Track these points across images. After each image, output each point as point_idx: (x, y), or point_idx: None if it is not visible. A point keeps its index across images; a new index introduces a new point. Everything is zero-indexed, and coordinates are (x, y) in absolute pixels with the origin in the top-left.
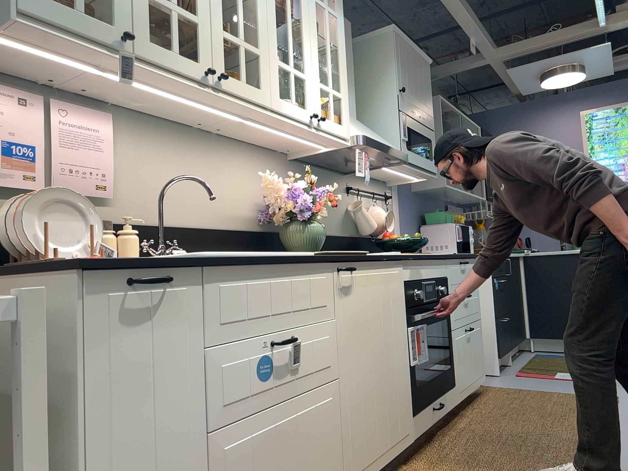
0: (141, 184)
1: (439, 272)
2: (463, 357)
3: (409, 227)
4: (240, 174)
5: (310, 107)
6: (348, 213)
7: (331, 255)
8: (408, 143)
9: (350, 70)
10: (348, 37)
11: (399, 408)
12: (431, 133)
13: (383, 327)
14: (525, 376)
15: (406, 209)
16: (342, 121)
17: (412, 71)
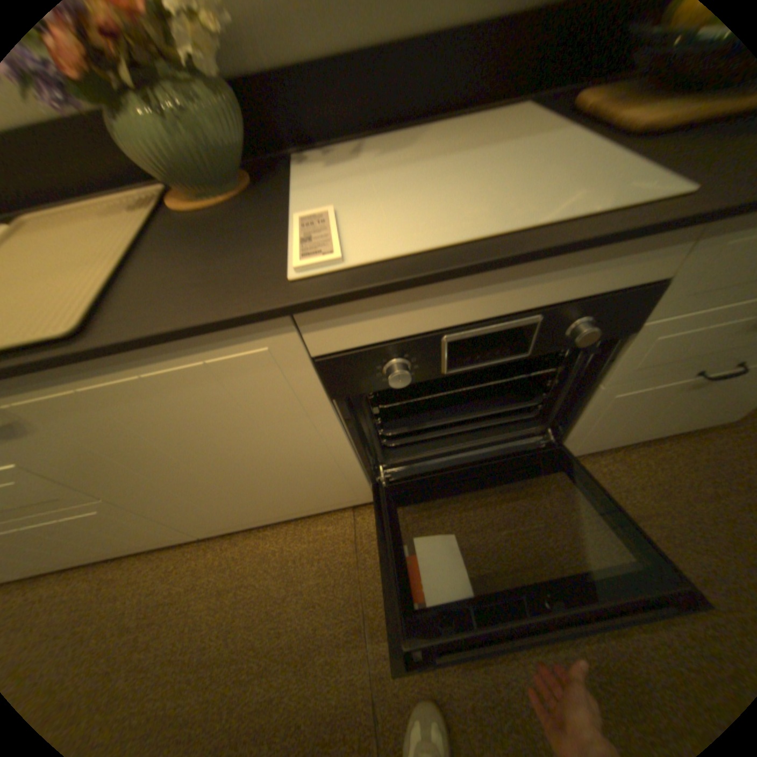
0: None
1: (596, 281)
2: (632, 415)
3: None
4: None
5: None
6: None
7: None
8: None
9: None
10: None
11: (319, 492)
12: None
13: (219, 443)
14: None
15: None
16: None
17: None
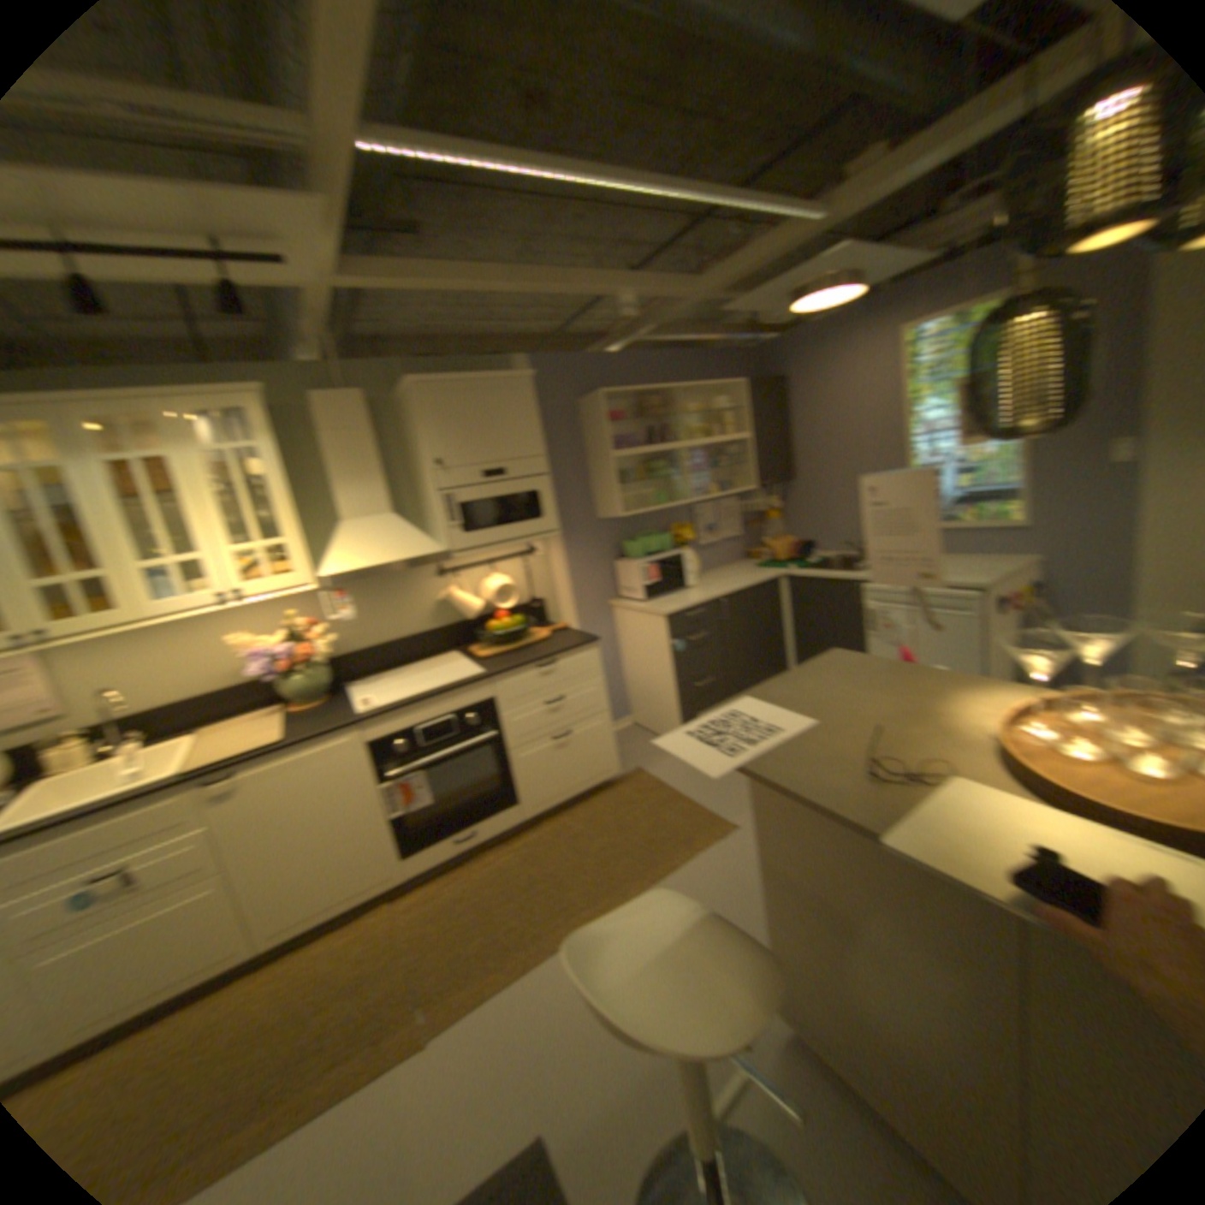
0: (89, 689)
1: (463, 700)
2: (537, 770)
3: (584, 569)
4: (228, 629)
5: (209, 584)
6: (439, 600)
7: (192, 770)
8: (462, 524)
9: (360, 455)
10: (348, 411)
11: (359, 864)
12: (532, 481)
13: (309, 805)
14: None
15: (575, 548)
16: (289, 568)
17: (466, 417)
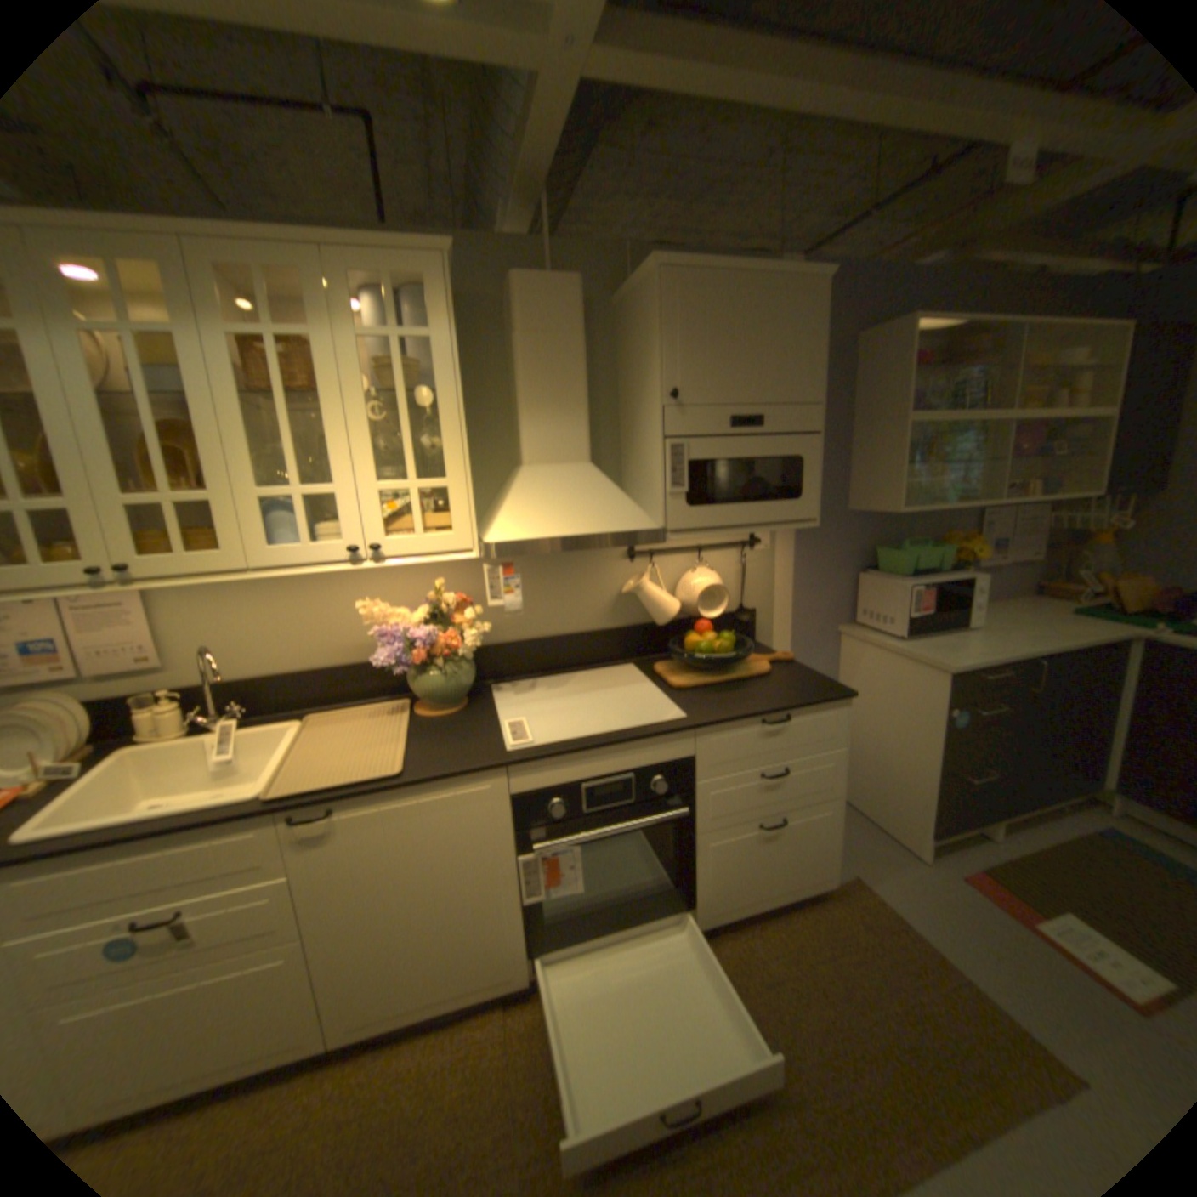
0: (204, 639)
1: (655, 756)
2: (734, 869)
3: (819, 578)
4: (369, 590)
5: (350, 532)
6: (626, 591)
7: (289, 794)
8: (693, 492)
9: (569, 374)
10: (565, 308)
11: (479, 956)
12: (803, 441)
13: (429, 868)
14: (979, 892)
15: (814, 547)
16: (454, 523)
17: (731, 329)
